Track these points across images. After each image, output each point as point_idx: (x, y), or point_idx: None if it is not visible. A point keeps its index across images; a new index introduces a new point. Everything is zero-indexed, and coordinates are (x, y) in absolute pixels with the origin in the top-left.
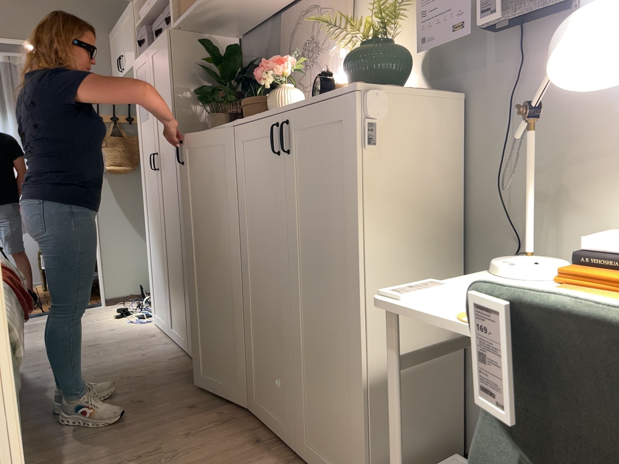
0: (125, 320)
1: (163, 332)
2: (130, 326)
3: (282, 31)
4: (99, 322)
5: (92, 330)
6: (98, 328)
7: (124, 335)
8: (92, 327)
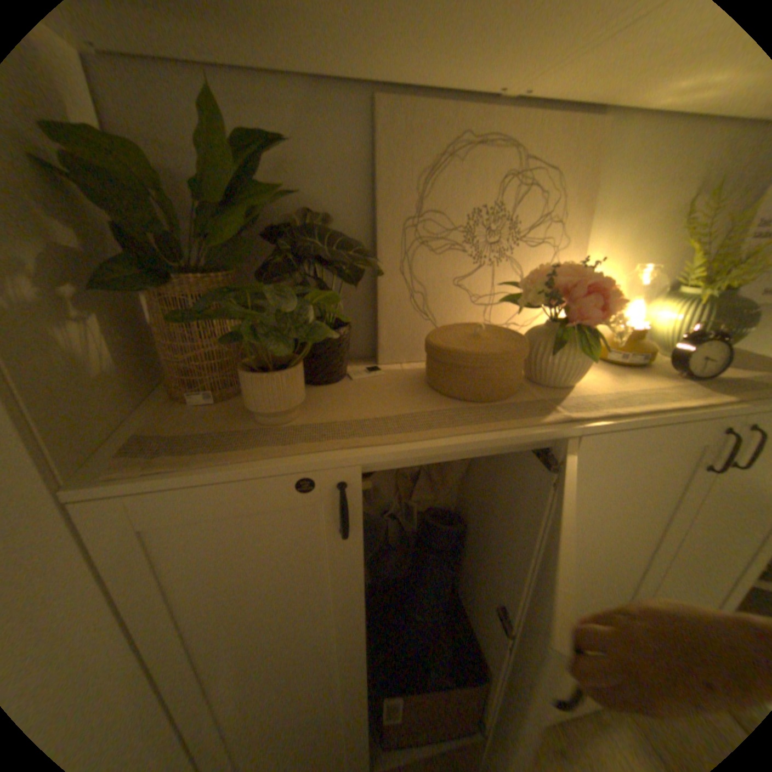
0: None
1: None
2: None
3: (384, 144)
4: None
5: None
6: None
7: None
8: None
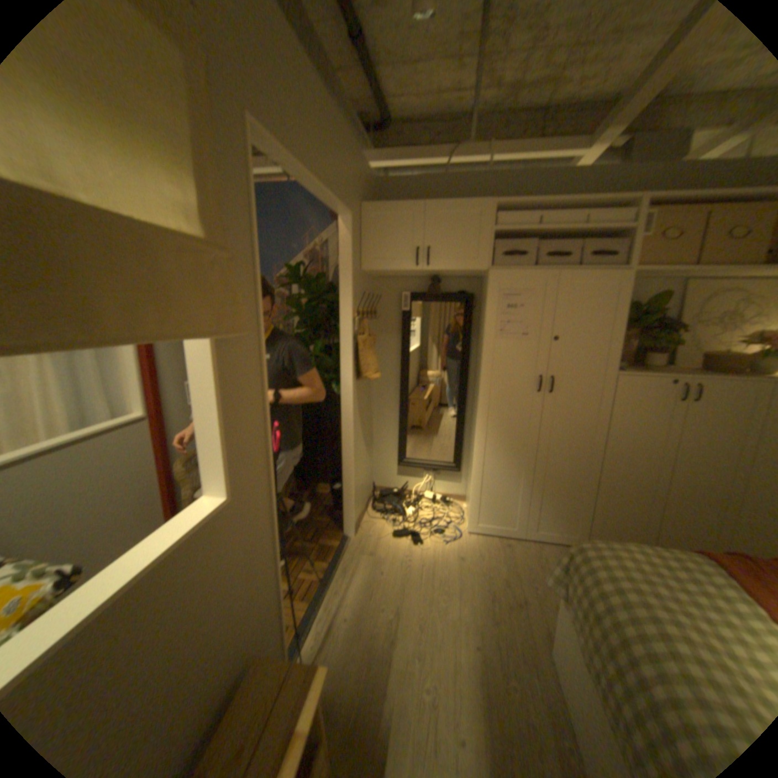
0: (435, 544)
1: (502, 539)
2: (462, 548)
3: (688, 295)
4: (422, 559)
5: (448, 571)
6: (444, 566)
7: (488, 559)
8: (437, 568)
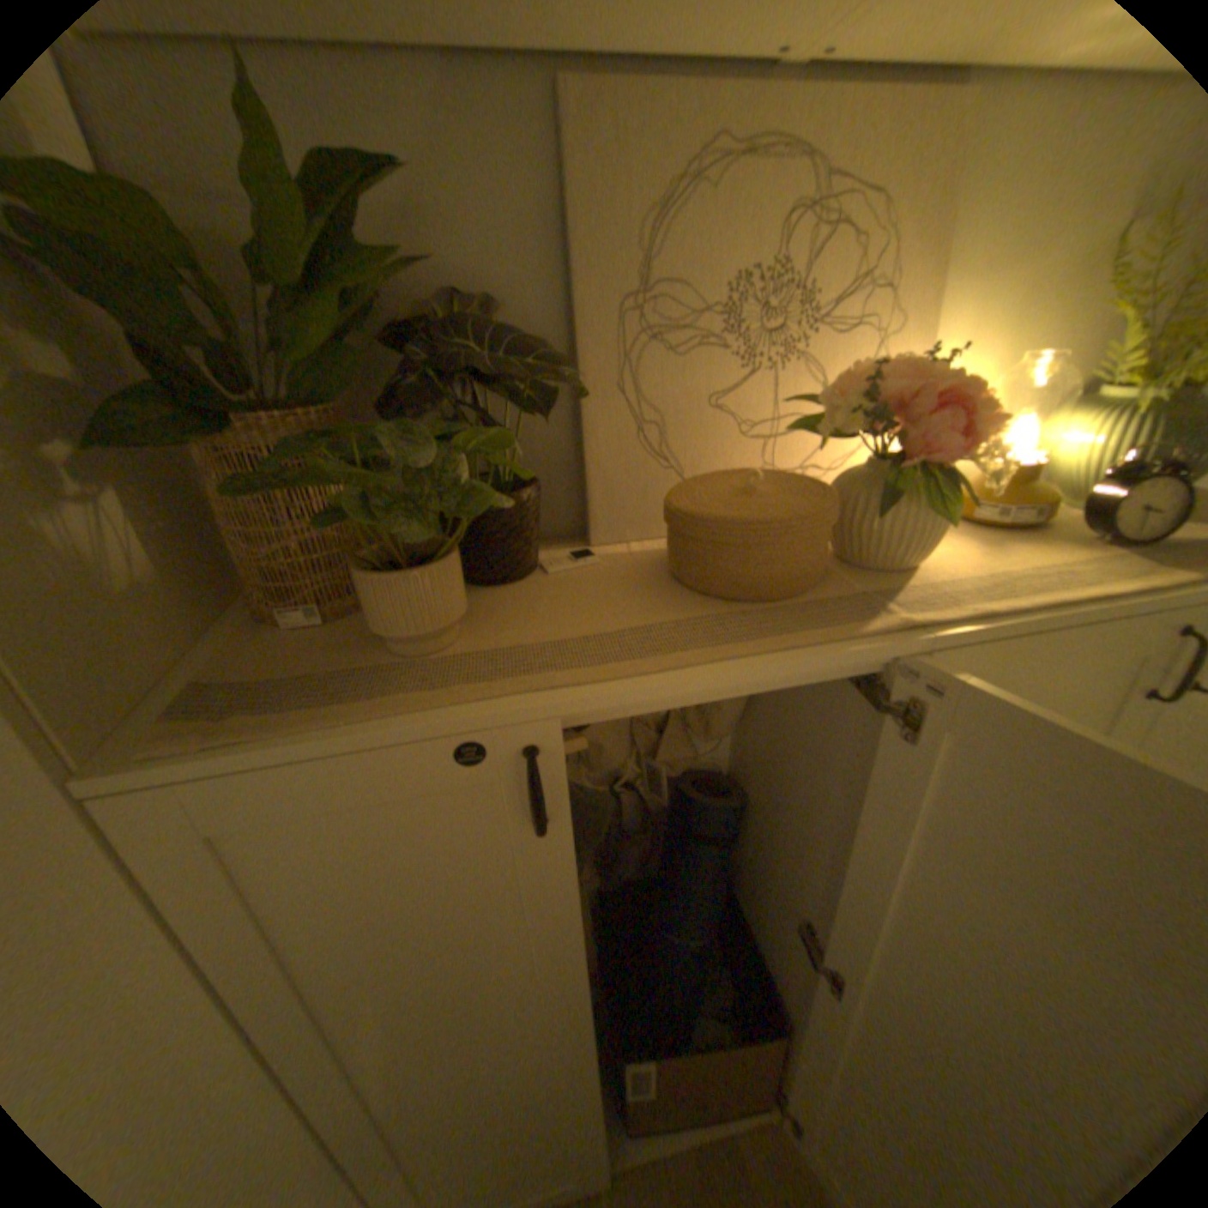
0: None
1: None
2: None
3: (578, 165)
4: None
5: None
6: None
7: None
8: None
